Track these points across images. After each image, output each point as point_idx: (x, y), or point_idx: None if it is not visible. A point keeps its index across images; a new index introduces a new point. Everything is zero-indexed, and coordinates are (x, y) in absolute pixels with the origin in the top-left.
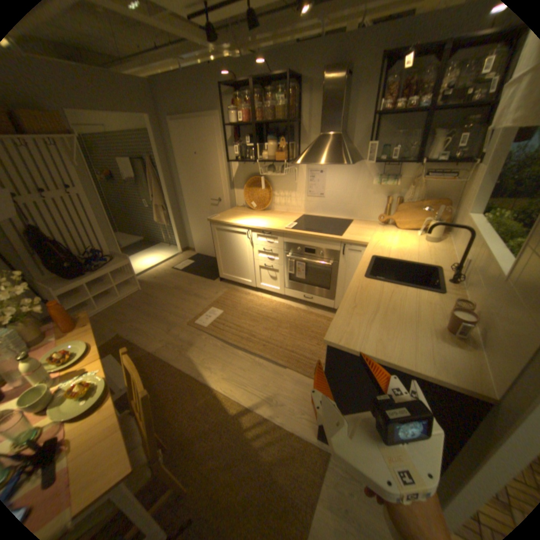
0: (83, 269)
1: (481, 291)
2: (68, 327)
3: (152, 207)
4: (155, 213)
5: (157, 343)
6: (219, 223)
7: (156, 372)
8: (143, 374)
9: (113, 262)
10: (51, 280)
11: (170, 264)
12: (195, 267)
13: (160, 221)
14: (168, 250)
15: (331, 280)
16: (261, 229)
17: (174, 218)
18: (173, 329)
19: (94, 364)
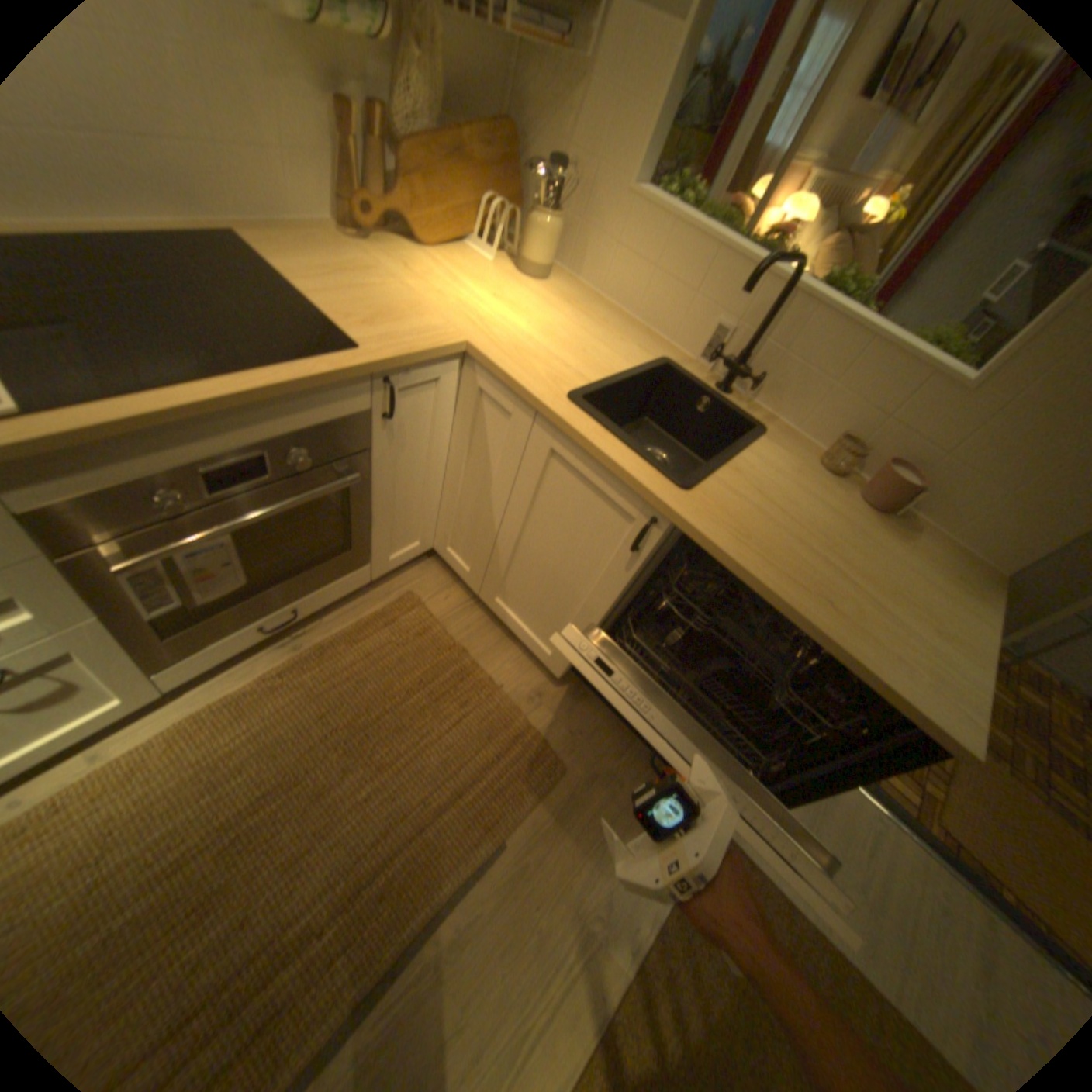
0: None
1: (838, 404)
2: None
3: None
4: None
5: None
6: None
7: None
8: None
9: None
10: None
11: None
12: None
13: None
14: None
15: (354, 517)
16: None
17: None
18: None
19: None
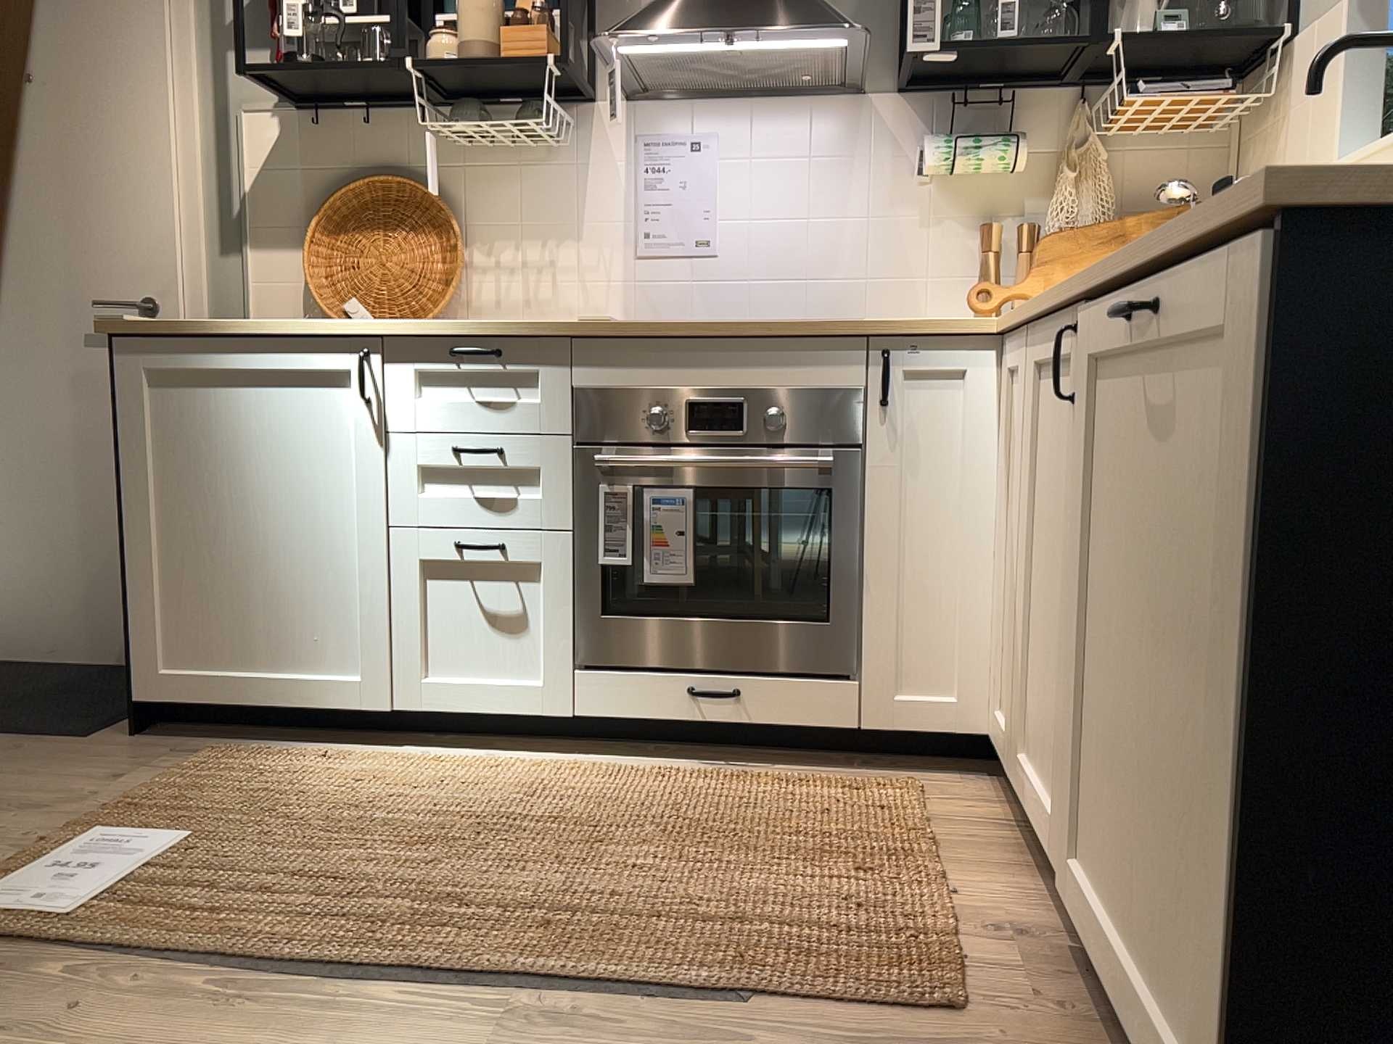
0: None
1: None
2: None
3: None
4: None
5: None
6: (178, 338)
7: None
8: None
9: None
10: None
11: None
12: None
13: None
14: None
15: (839, 563)
16: (446, 335)
17: None
18: None
19: None
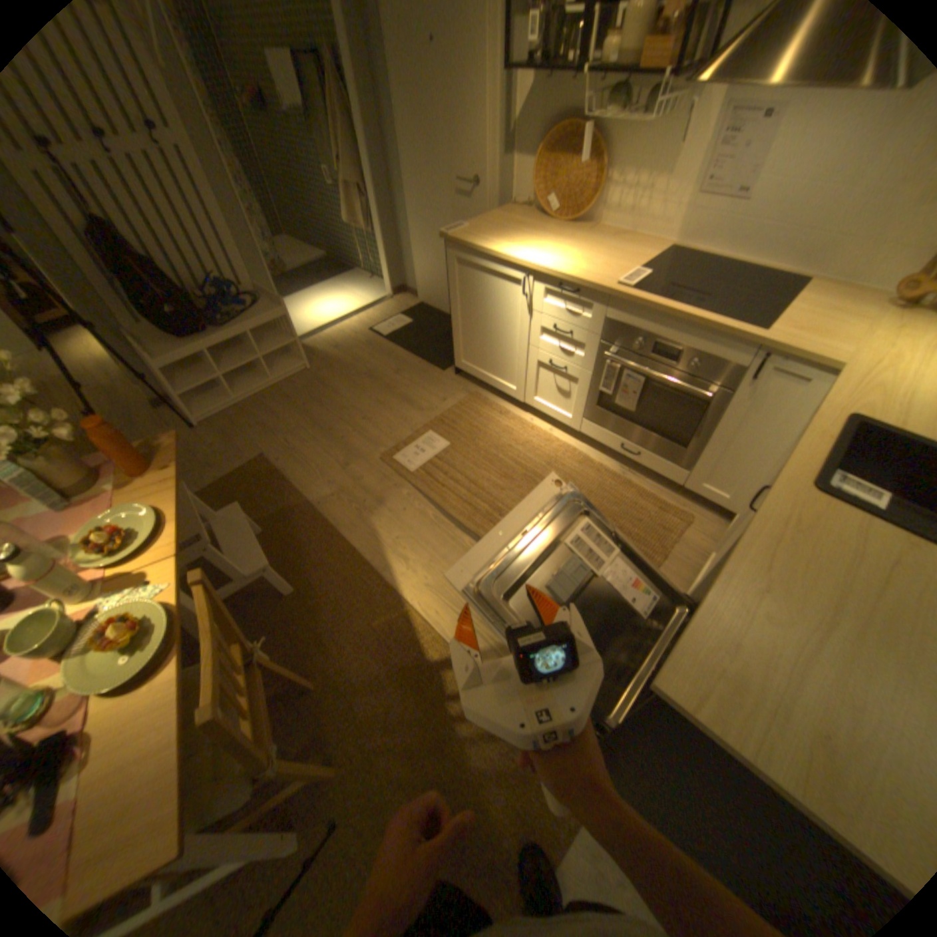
0: (205, 319)
1: None
2: (138, 467)
3: (339, 187)
4: (345, 201)
5: (323, 487)
6: (464, 249)
7: (315, 544)
8: (294, 543)
9: (255, 312)
10: (152, 335)
11: (368, 321)
12: (411, 336)
13: (354, 223)
14: (367, 290)
15: (699, 431)
16: (557, 278)
17: (380, 219)
18: (354, 463)
19: (163, 567)
